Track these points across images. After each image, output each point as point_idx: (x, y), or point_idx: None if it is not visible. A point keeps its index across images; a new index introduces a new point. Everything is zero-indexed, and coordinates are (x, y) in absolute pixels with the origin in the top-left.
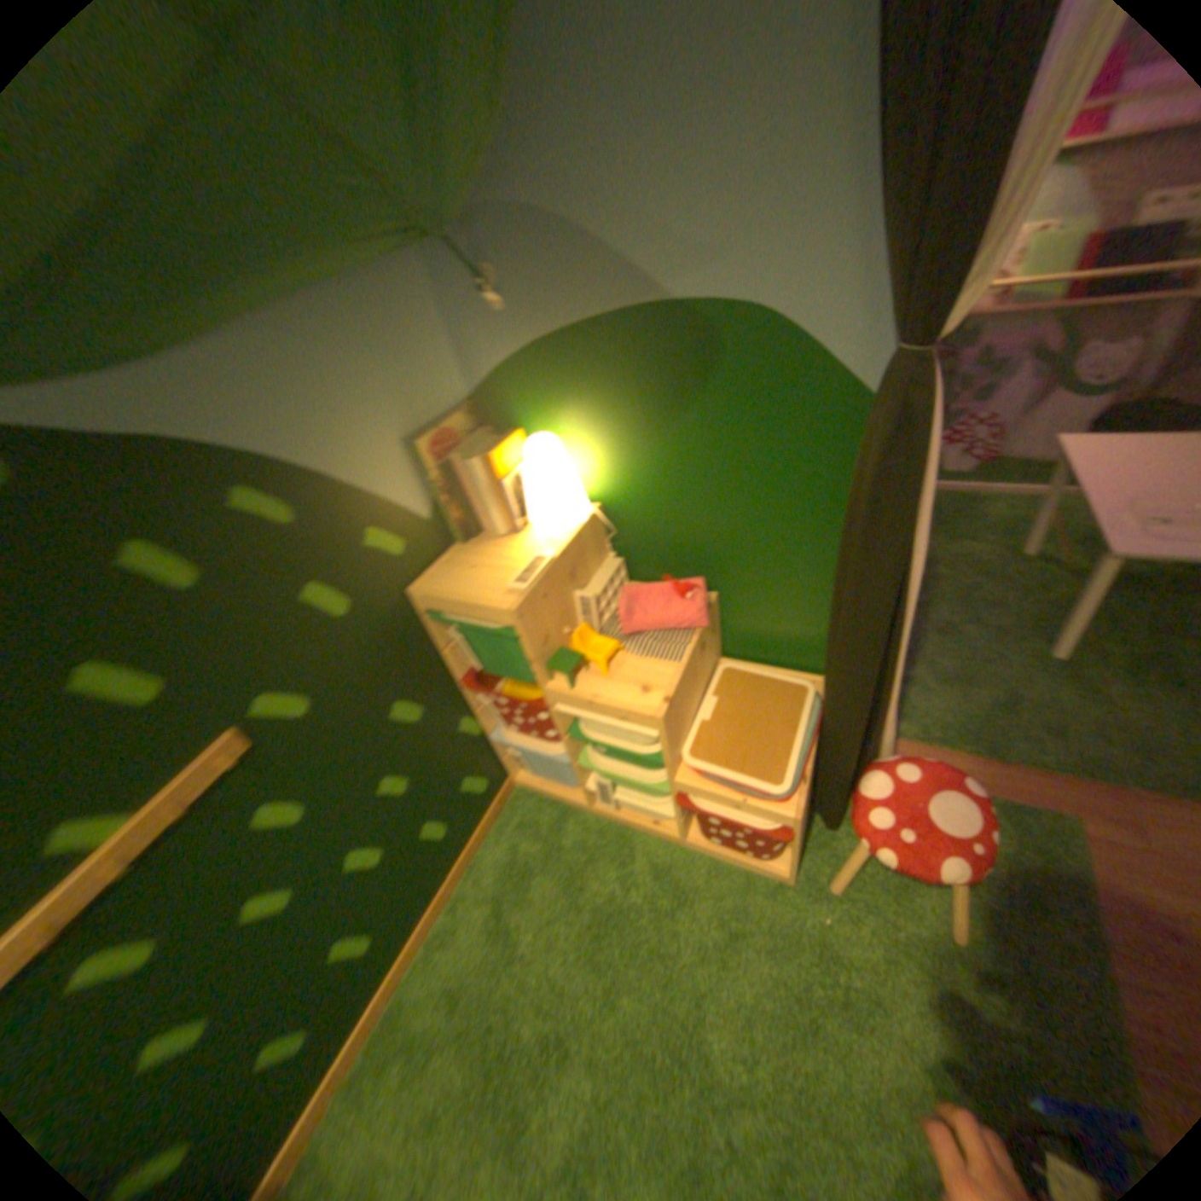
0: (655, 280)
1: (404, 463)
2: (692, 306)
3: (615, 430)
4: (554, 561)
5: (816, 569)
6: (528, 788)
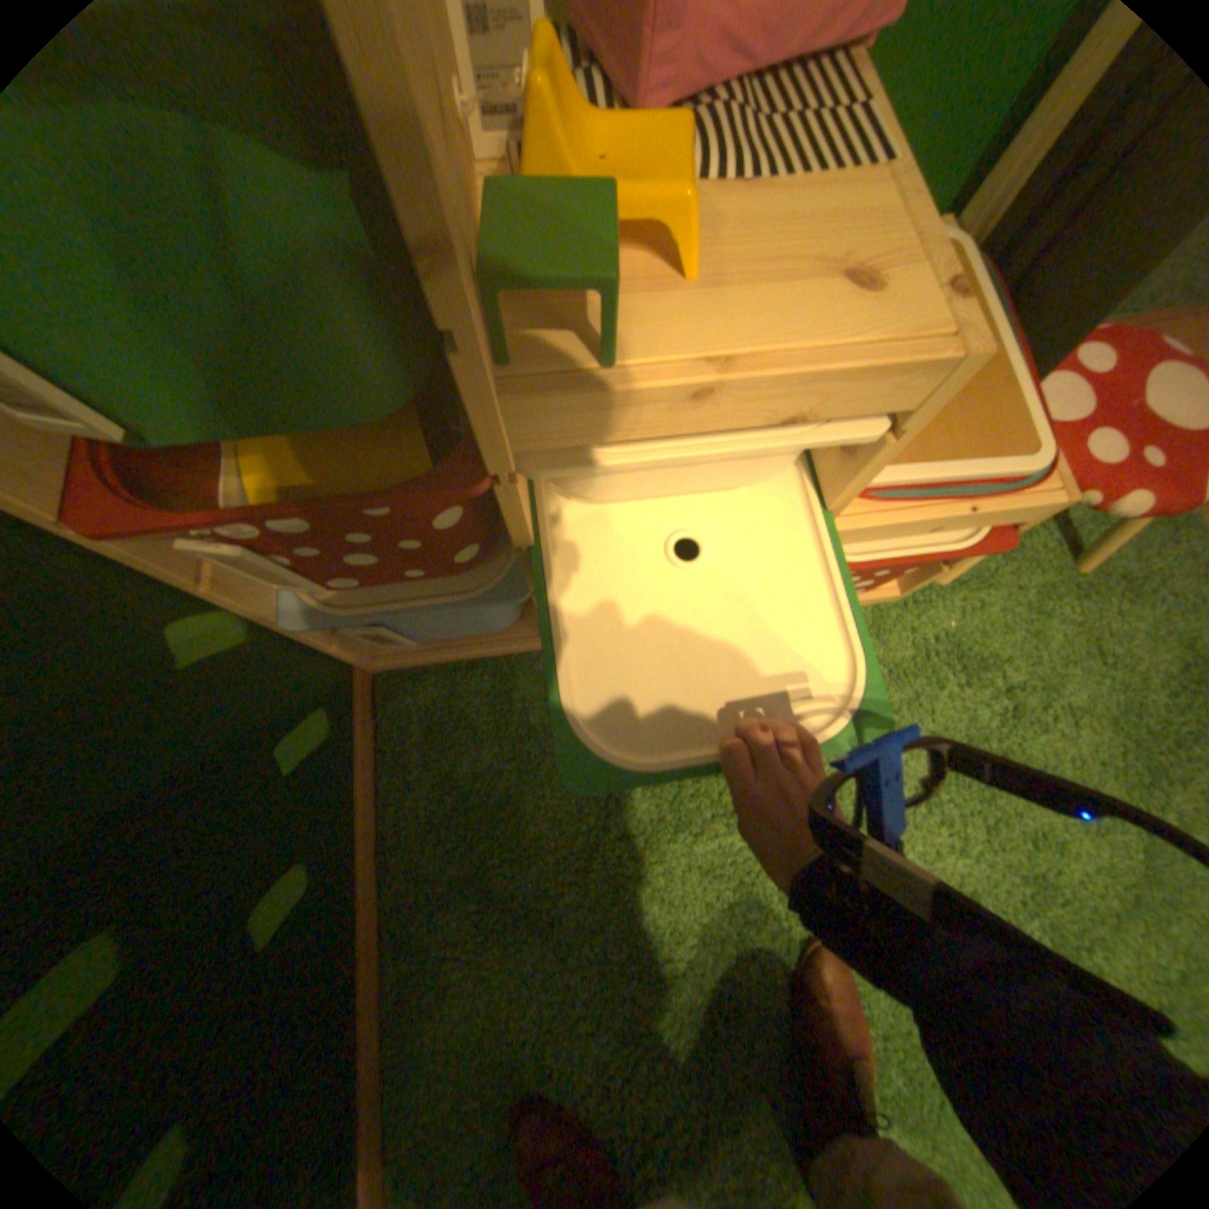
0: None
1: None
2: None
3: None
4: None
5: None
6: (402, 666)
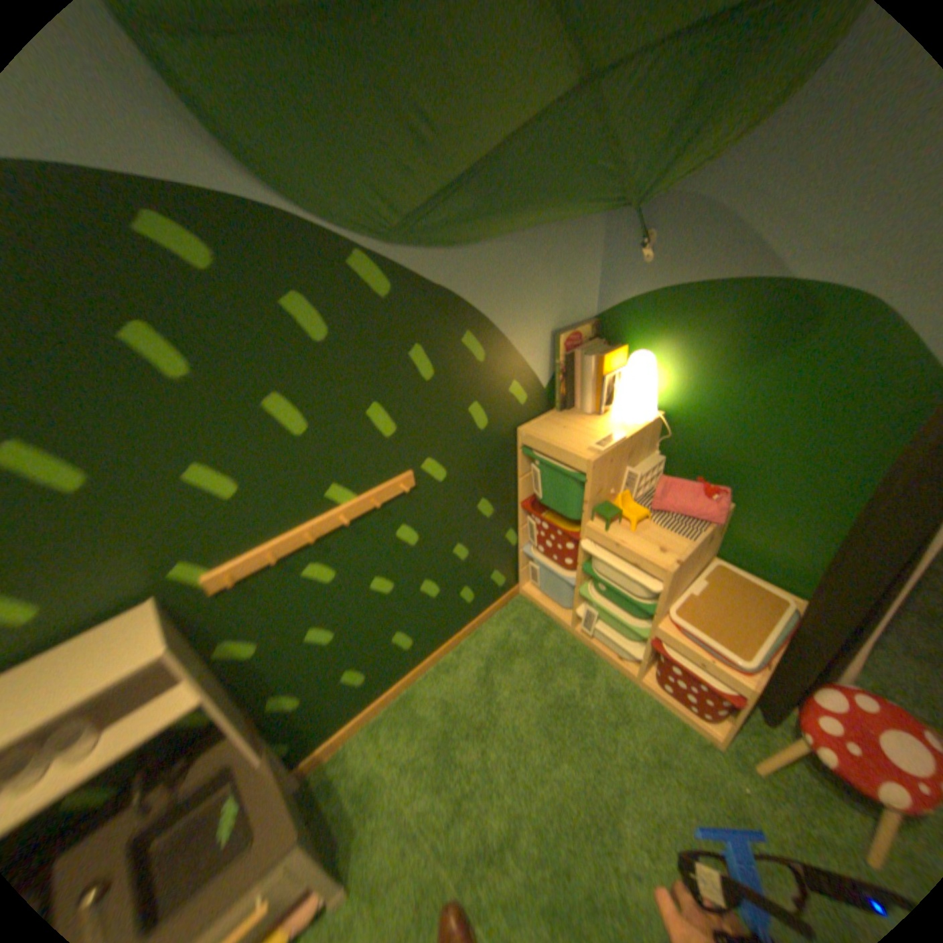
0: (783, 262)
1: (546, 347)
2: (808, 285)
3: (700, 362)
4: (624, 440)
5: (835, 511)
6: (527, 599)
